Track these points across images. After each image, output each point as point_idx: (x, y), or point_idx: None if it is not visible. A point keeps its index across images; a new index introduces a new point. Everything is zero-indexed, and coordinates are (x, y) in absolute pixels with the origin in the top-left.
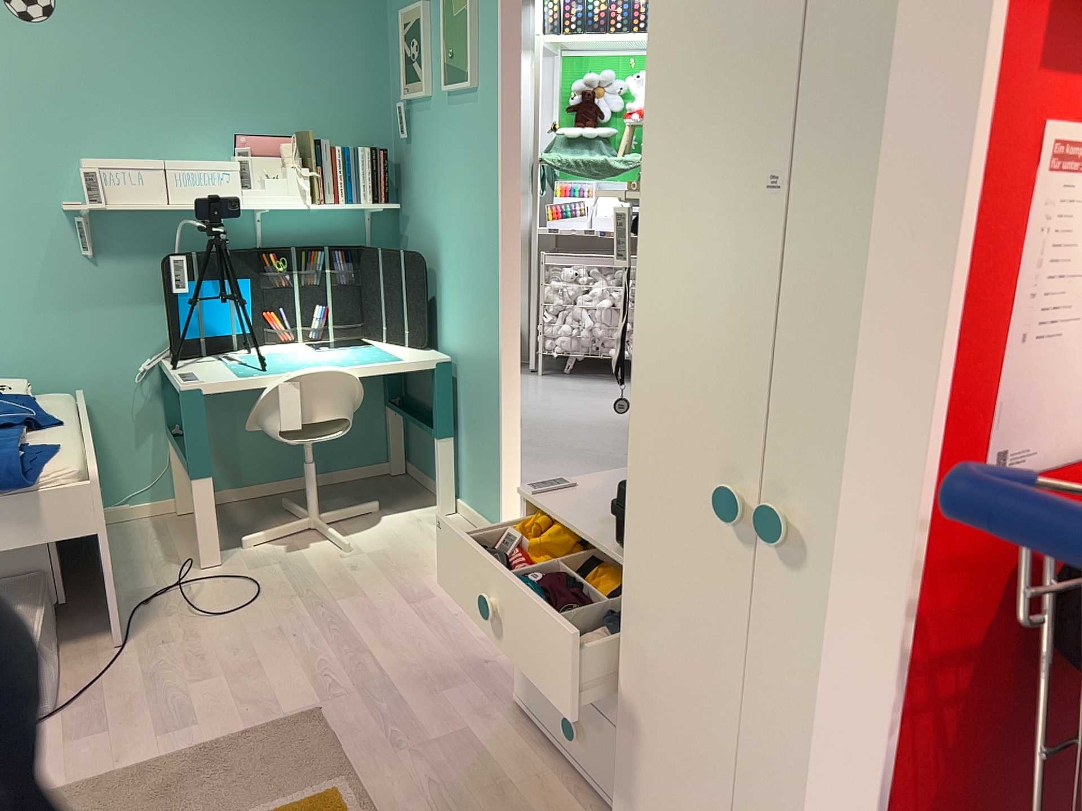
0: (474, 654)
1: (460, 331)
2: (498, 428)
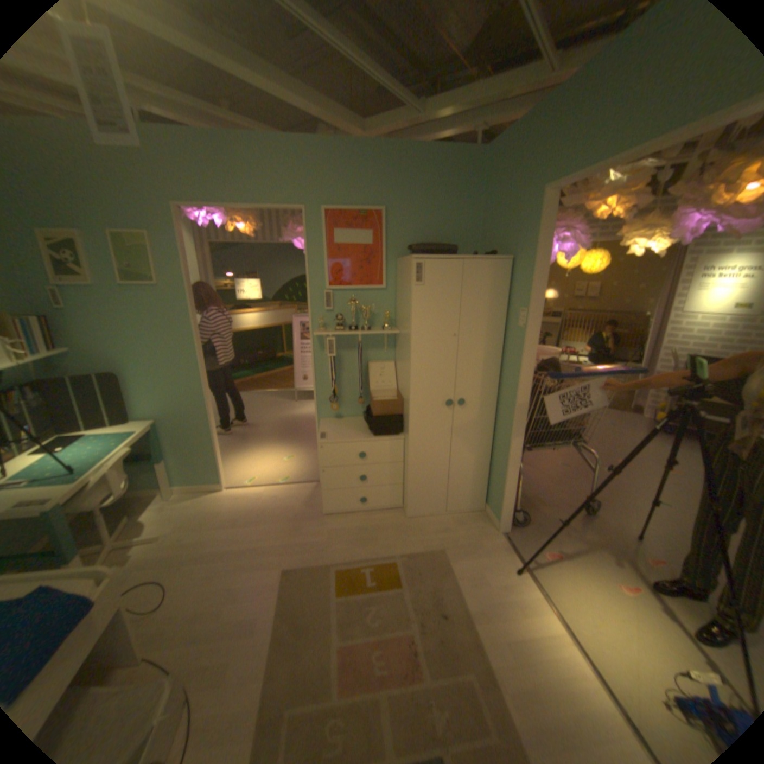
0: (287, 518)
1: (157, 406)
2: (209, 441)
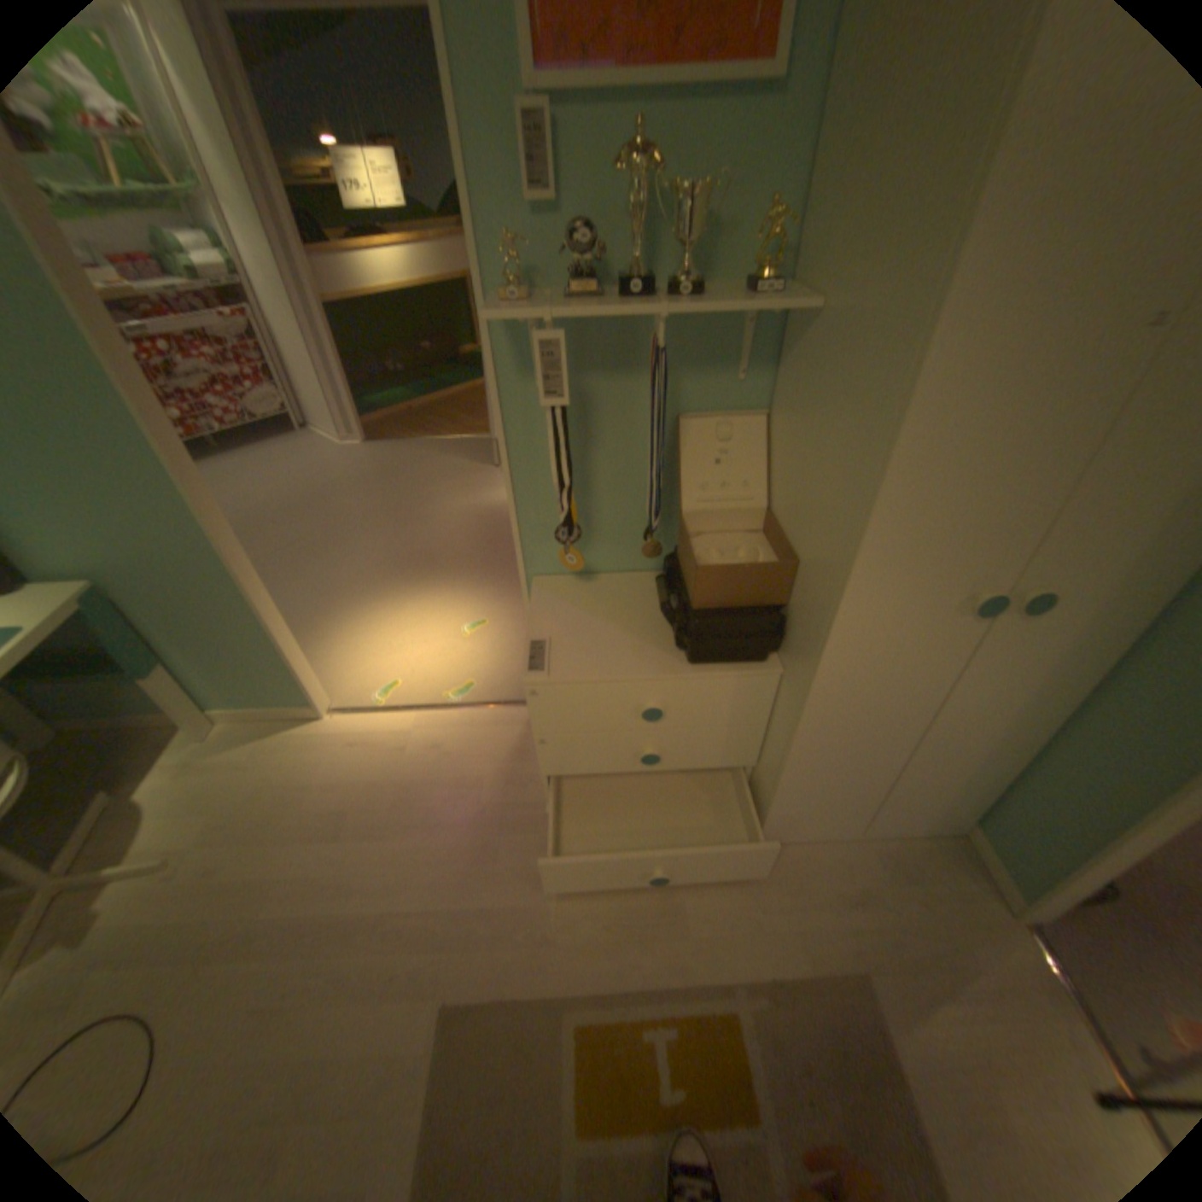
0: (463, 818)
1: (85, 544)
2: (256, 623)
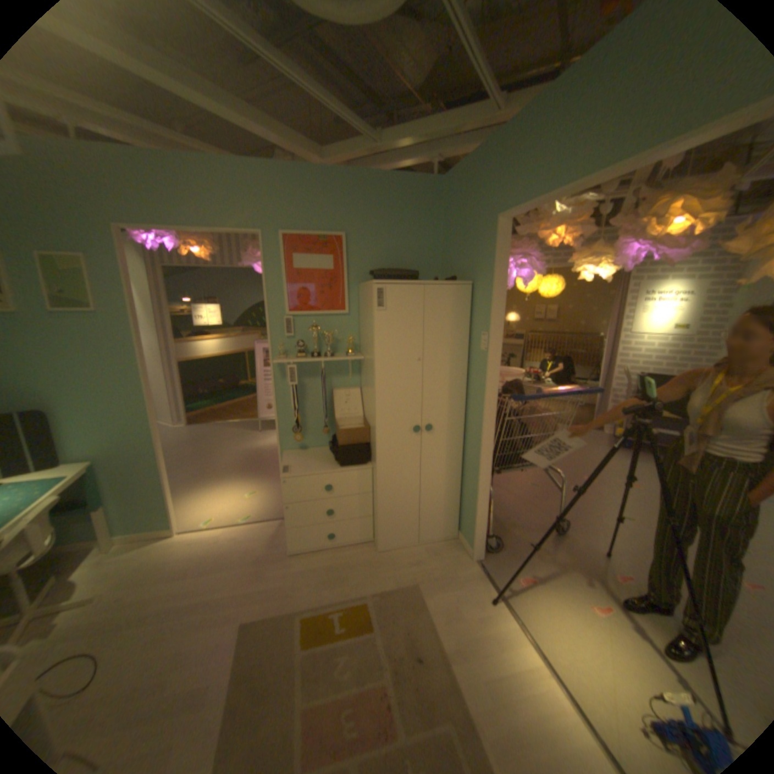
0: (247, 563)
1: (95, 446)
2: (157, 481)
